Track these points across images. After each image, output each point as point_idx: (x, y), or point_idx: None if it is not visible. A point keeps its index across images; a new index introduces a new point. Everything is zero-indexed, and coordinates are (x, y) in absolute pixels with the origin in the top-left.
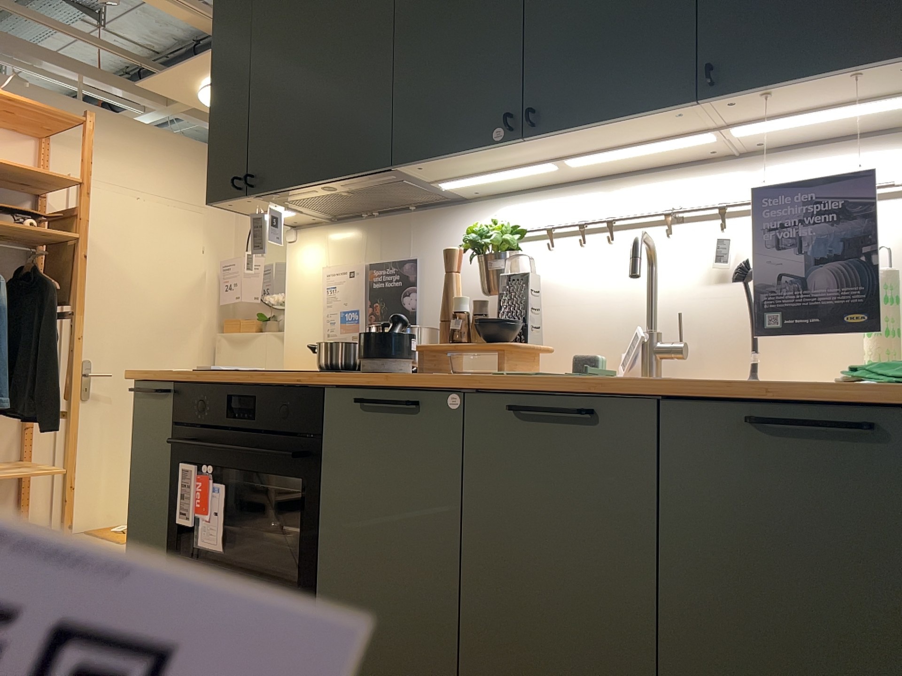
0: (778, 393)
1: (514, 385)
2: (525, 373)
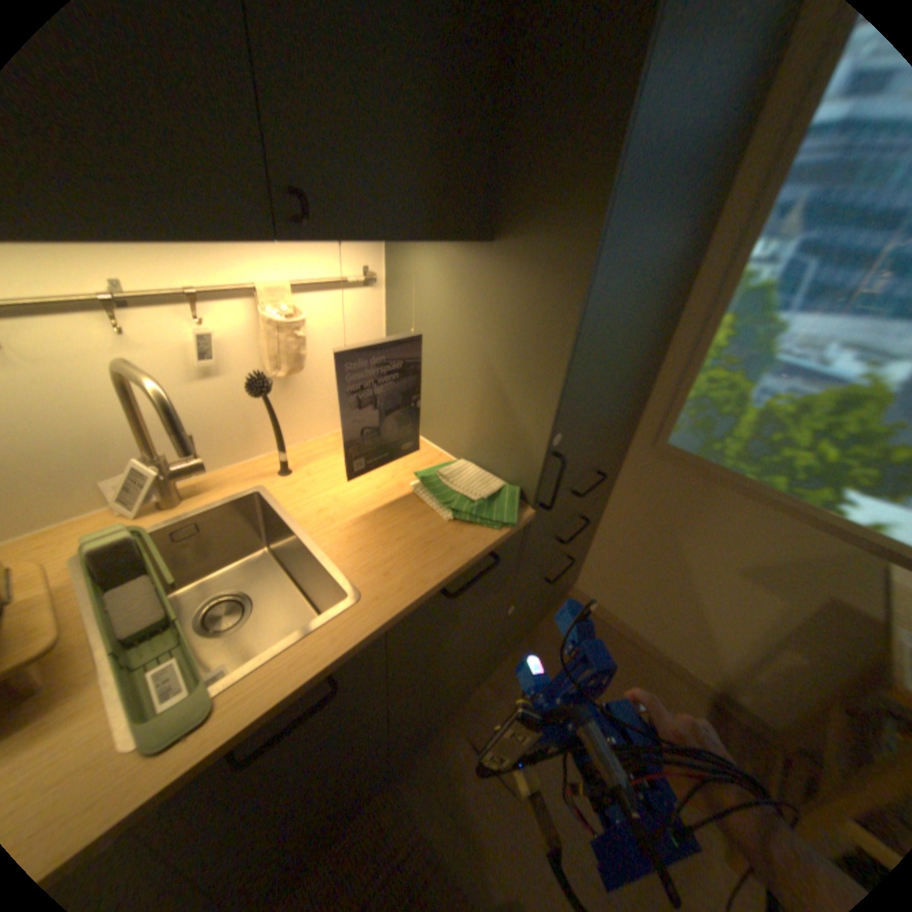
0: (459, 571)
1: (227, 748)
2: (205, 711)
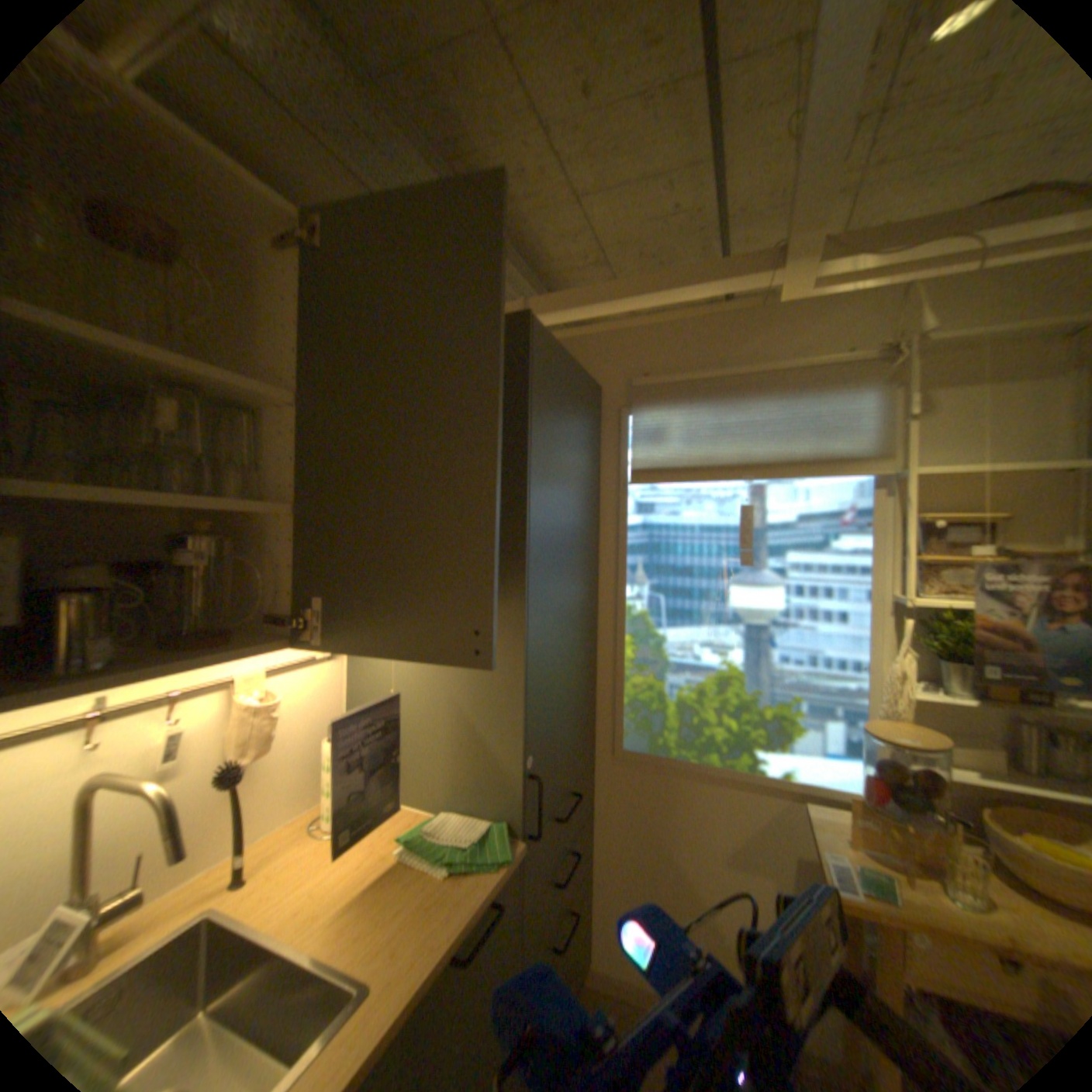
0: (468, 928)
1: None
2: None
